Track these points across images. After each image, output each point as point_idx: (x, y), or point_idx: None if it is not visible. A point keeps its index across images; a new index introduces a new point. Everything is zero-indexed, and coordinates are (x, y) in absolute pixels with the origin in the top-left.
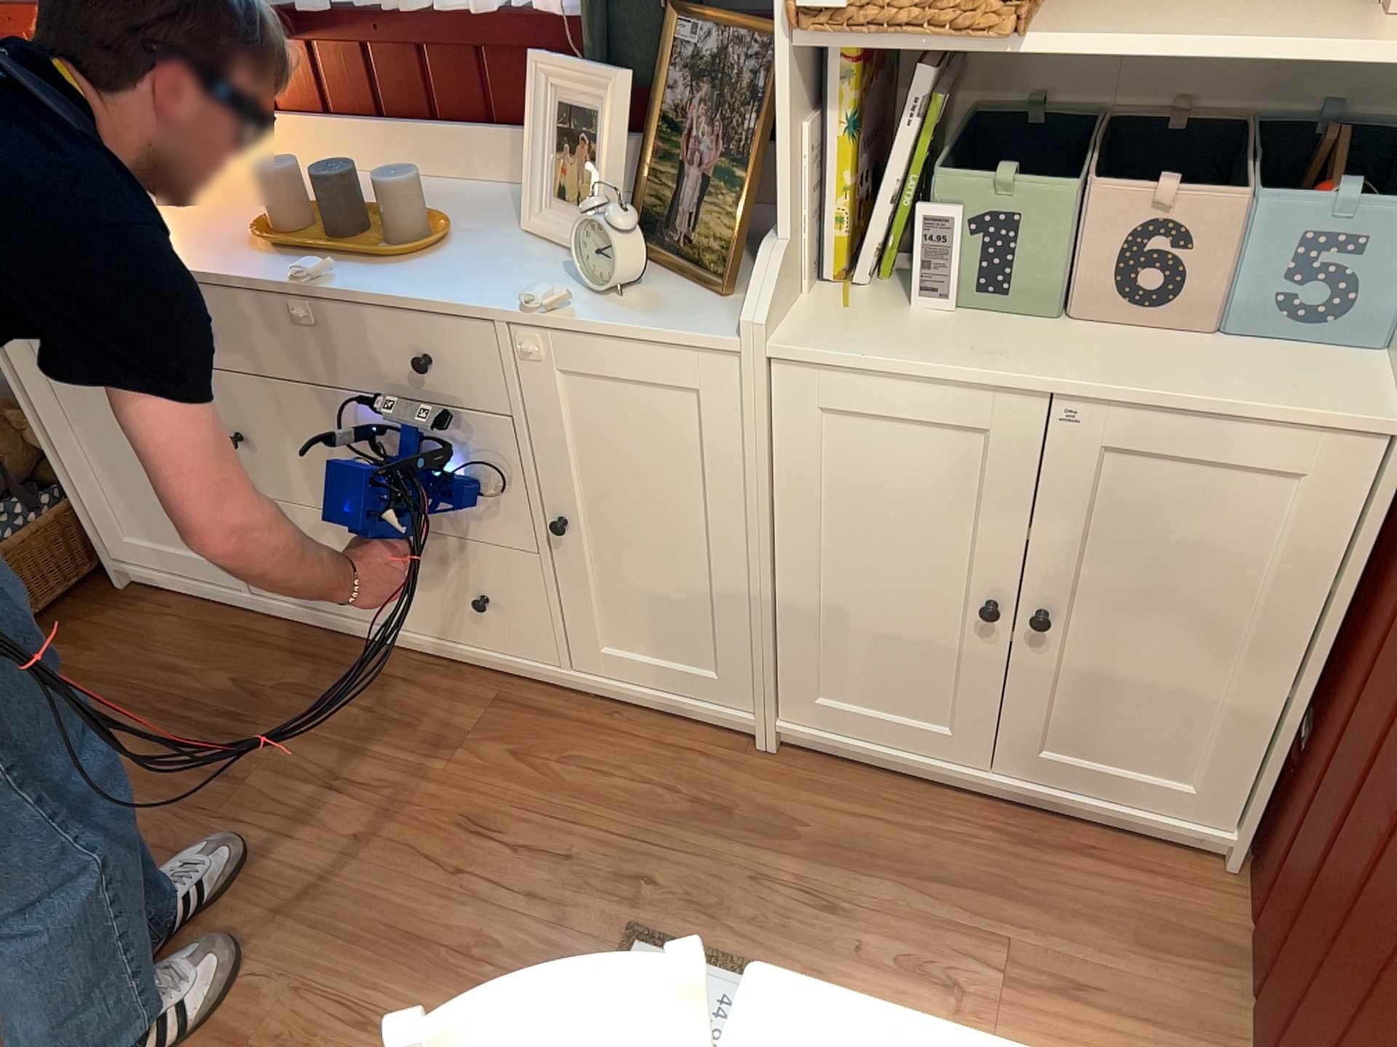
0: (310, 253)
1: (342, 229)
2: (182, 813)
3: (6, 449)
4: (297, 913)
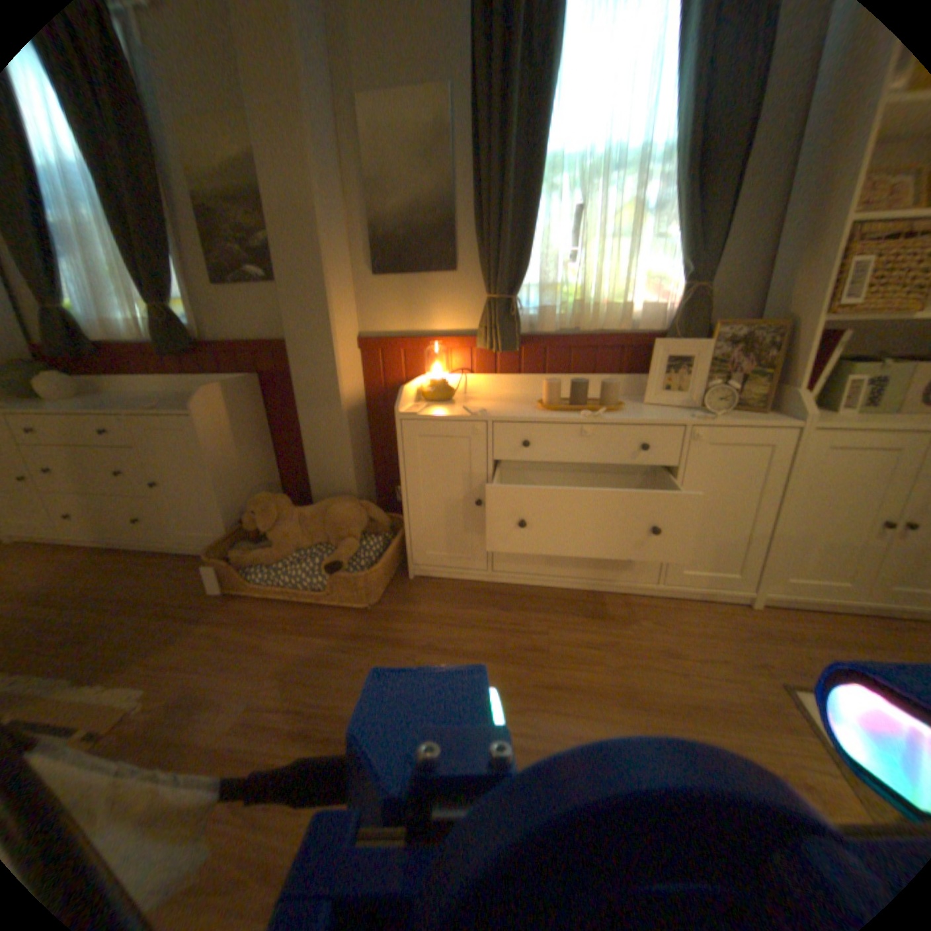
0: (571, 408)
1: (575, 401)
2: (527, 674)
3: (355, 515)
4: (631, 712)
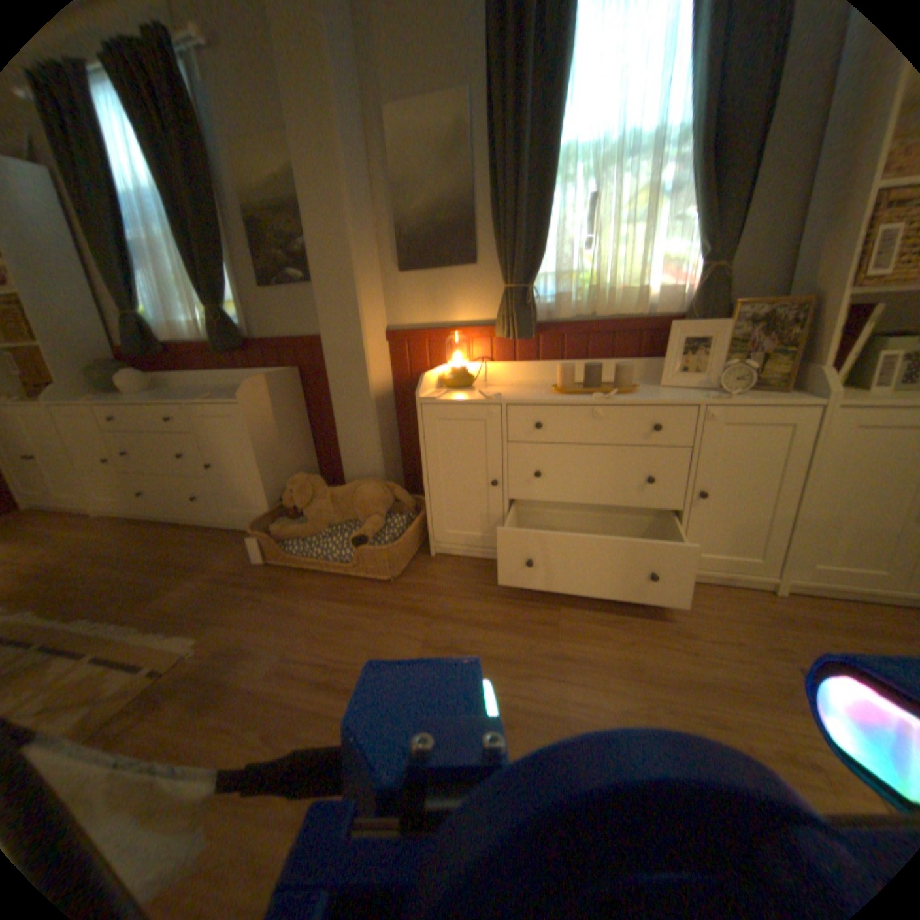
0: (584, 391)
1: (589, 384)
2: (535, 645)
3: (381, 495)
4: (636, 684)
